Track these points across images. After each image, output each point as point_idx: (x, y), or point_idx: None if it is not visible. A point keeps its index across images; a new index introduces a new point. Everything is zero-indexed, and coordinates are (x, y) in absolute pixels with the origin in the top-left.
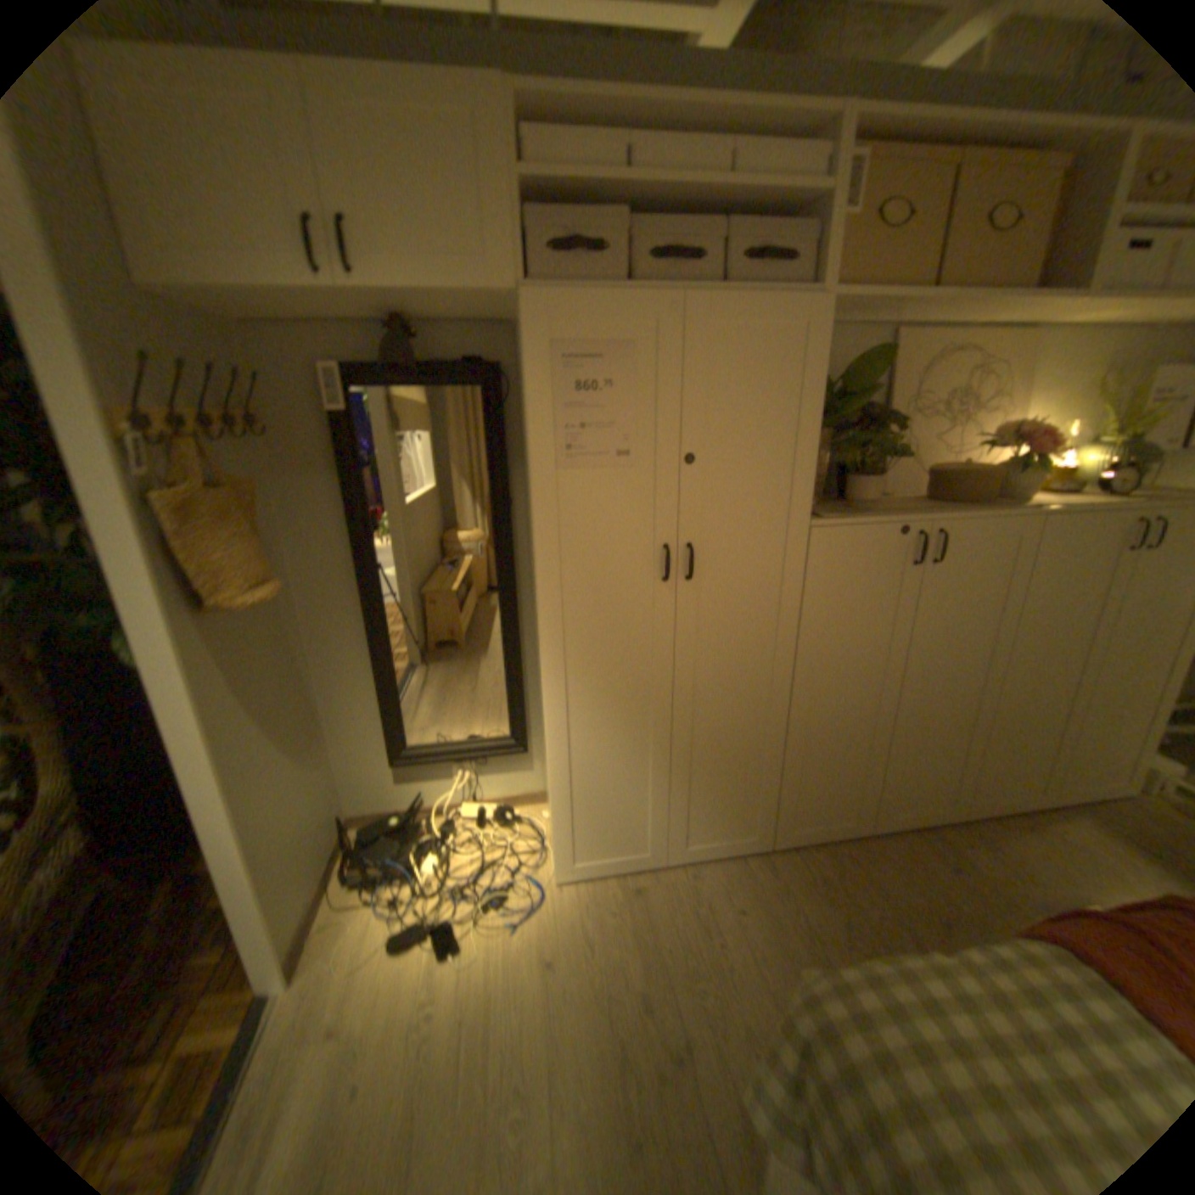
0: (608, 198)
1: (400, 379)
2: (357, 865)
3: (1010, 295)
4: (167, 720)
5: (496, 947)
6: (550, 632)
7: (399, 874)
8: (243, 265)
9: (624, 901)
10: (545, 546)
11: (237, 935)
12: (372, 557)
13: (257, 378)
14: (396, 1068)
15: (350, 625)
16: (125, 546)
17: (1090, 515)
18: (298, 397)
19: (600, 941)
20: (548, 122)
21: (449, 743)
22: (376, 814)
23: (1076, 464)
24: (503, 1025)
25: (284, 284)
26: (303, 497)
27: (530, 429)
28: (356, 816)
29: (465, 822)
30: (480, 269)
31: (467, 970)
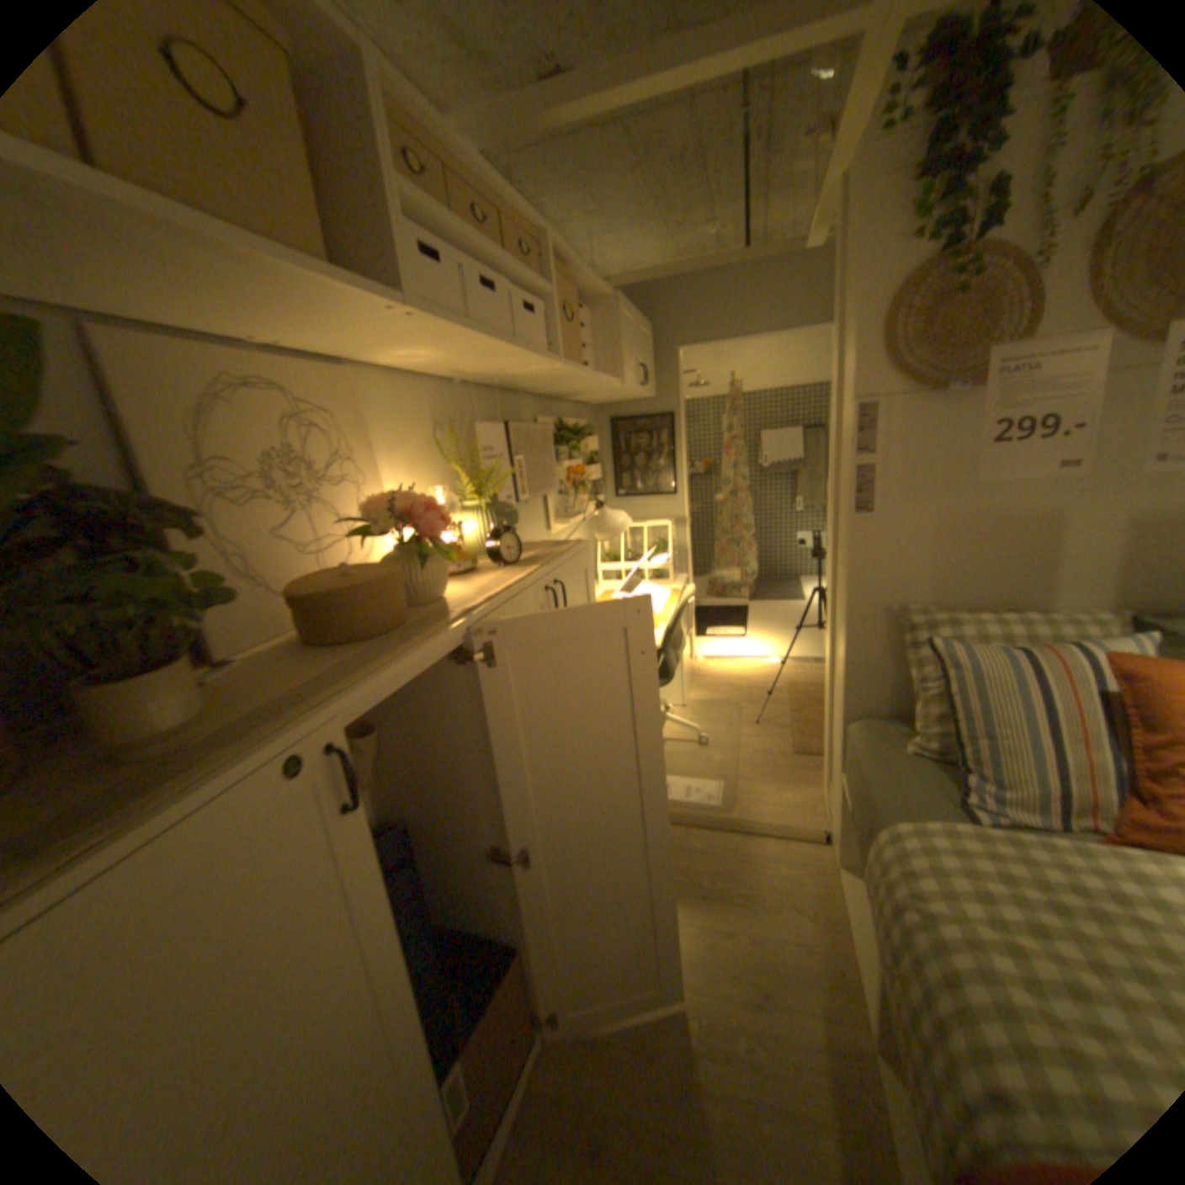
0: None
1: None
2: None
3: (293, 254)
4: None
5: None
6: None
7: None
8: None
9: None
10: None
11: None
12: None
13: None
14: None
15: None
16: None
17: (512, 597)
18: None
19: None
20: None
21: None
22: None
23: (458, 534)
24: None
25: None
26: None
27: None
28: None
29: None
30: None
31: None
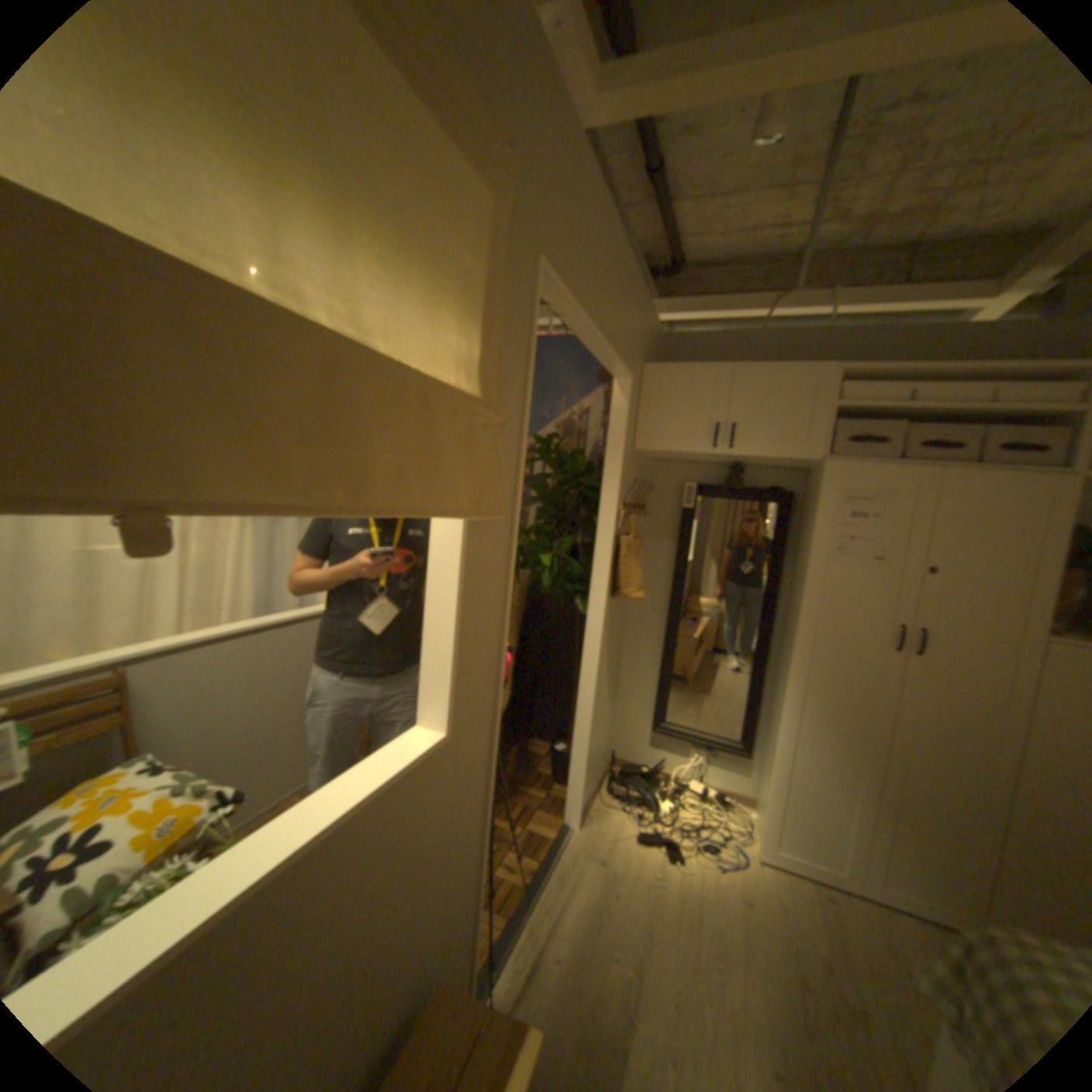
0: (893, 414)
1: (728, 497)
2: (626, 784)
3: None
4: (587, 646)
5: (712, 879)
6: (800, 665)
7: (648, 804)
8: (681, 445)
9: (819, 904)
10: (809, 608)
11: (570, 782)
12: (682, 594)
13: (653, 490)
14: (644, 905)
15: (655, 633)
16: (603, 560)
17: None
18: (667, 500)
19: (795, 917)
20: (859, 378)
21: (695, 733)
22: (631, 766)
23: None
24: (715, 923)
25: (696, 454)
26: (653, 553)
27: (815, 537)
28: (619, 761)
29: (692, 796)
30: (803, 451)
31: (690, 881)
